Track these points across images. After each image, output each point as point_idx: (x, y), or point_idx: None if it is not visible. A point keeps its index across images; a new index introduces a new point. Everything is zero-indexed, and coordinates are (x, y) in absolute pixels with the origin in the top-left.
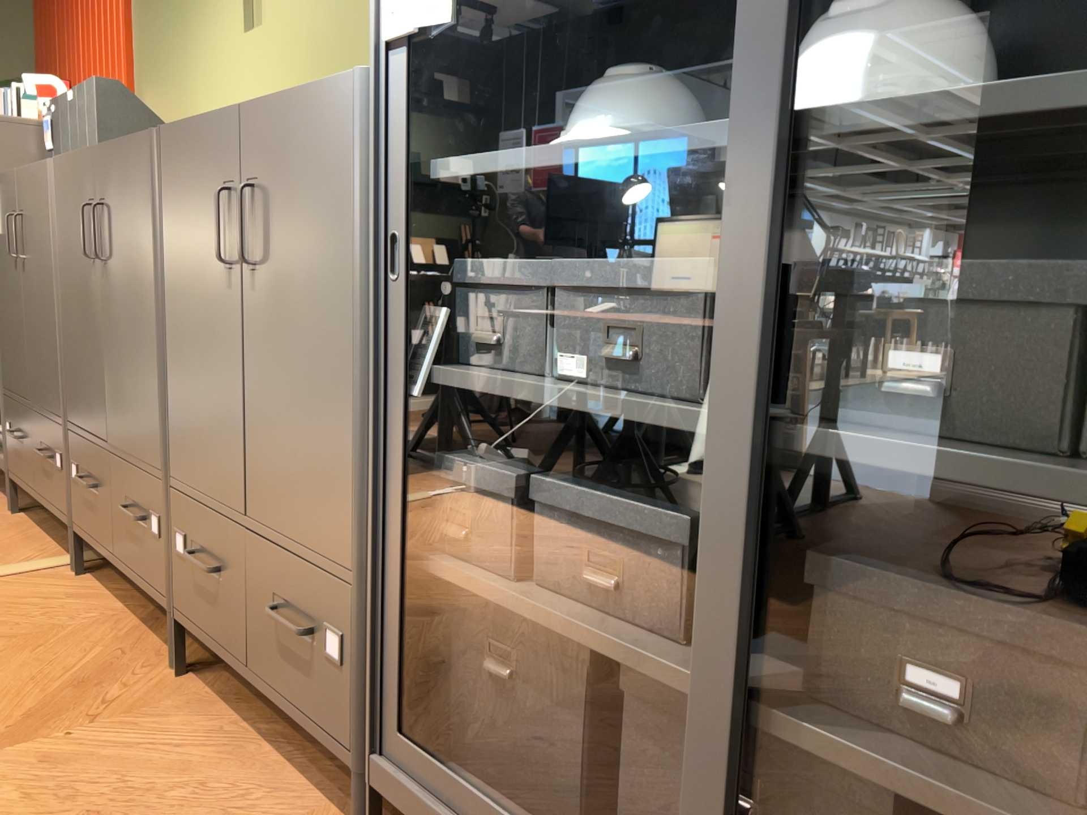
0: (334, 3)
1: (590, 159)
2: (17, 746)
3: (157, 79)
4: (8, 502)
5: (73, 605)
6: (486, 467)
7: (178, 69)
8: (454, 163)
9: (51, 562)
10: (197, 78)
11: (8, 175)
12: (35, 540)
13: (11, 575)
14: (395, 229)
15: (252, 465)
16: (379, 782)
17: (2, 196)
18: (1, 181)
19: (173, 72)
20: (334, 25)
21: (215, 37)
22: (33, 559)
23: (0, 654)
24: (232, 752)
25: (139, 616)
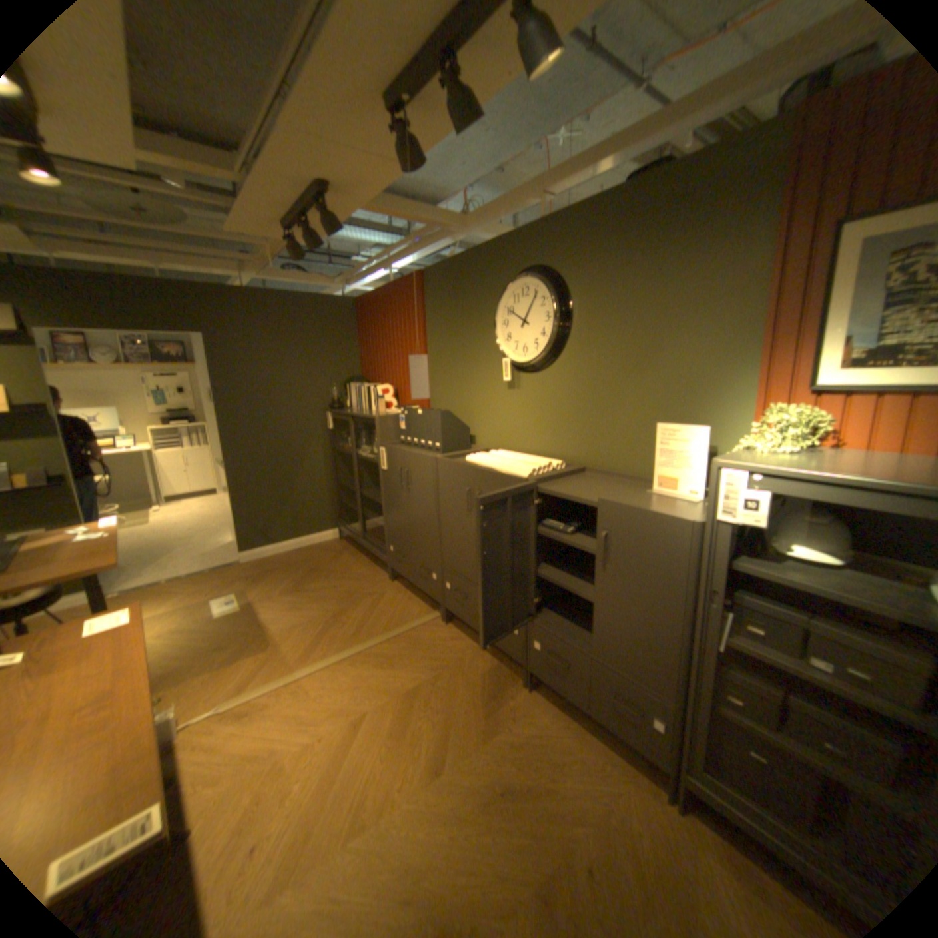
0: (571, 394)
1: (848, 604)
2: (493, 734)
3: (445, 391)
4: (384, 573)
5: (457, 644)
6: (754, 682)
7: (460, 392)
8: (748, 570)
9: (431, 616)
10: (473, 399)
11: (395, 447)
12: (413, 600)
13: (420, 625)
14: (716, 590)
15: (597, 637)
16: (690, 786)
17: (390, 455)
18: (390, 449)
19: (456, 392)
20: (570, 403)
21: (486, 385)
22: (421, 613)
23: (449, 677)
24: (579, 739)
25: (488, 651)
